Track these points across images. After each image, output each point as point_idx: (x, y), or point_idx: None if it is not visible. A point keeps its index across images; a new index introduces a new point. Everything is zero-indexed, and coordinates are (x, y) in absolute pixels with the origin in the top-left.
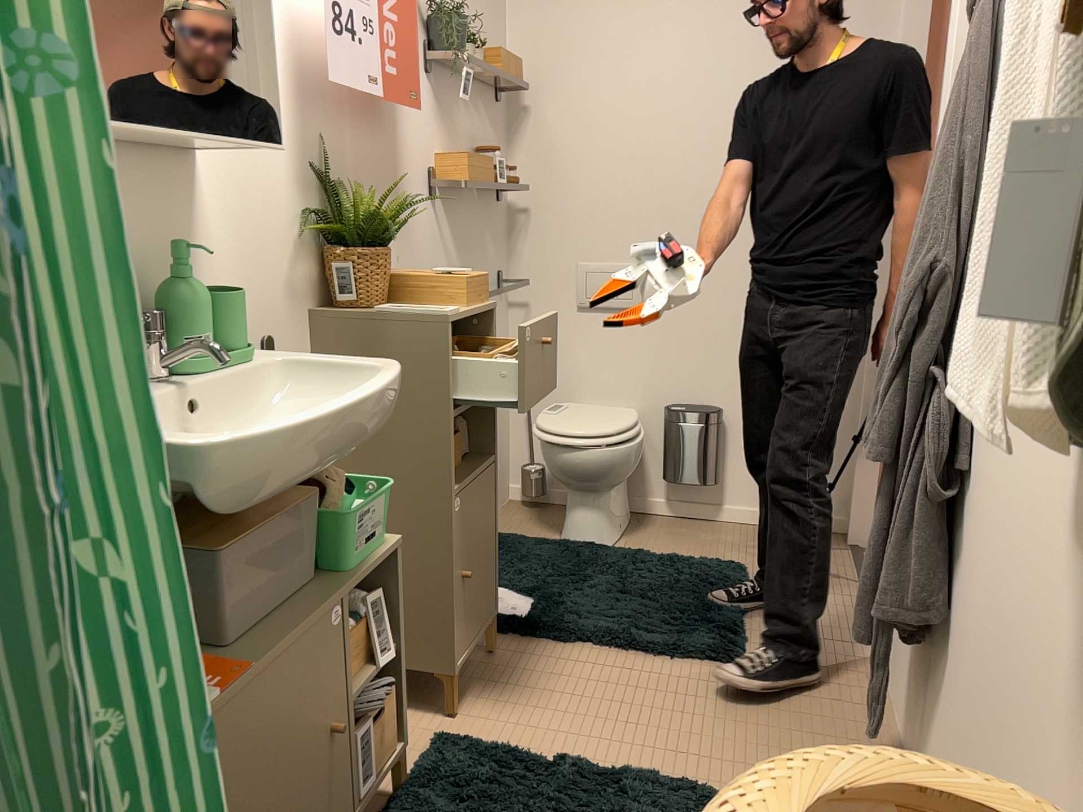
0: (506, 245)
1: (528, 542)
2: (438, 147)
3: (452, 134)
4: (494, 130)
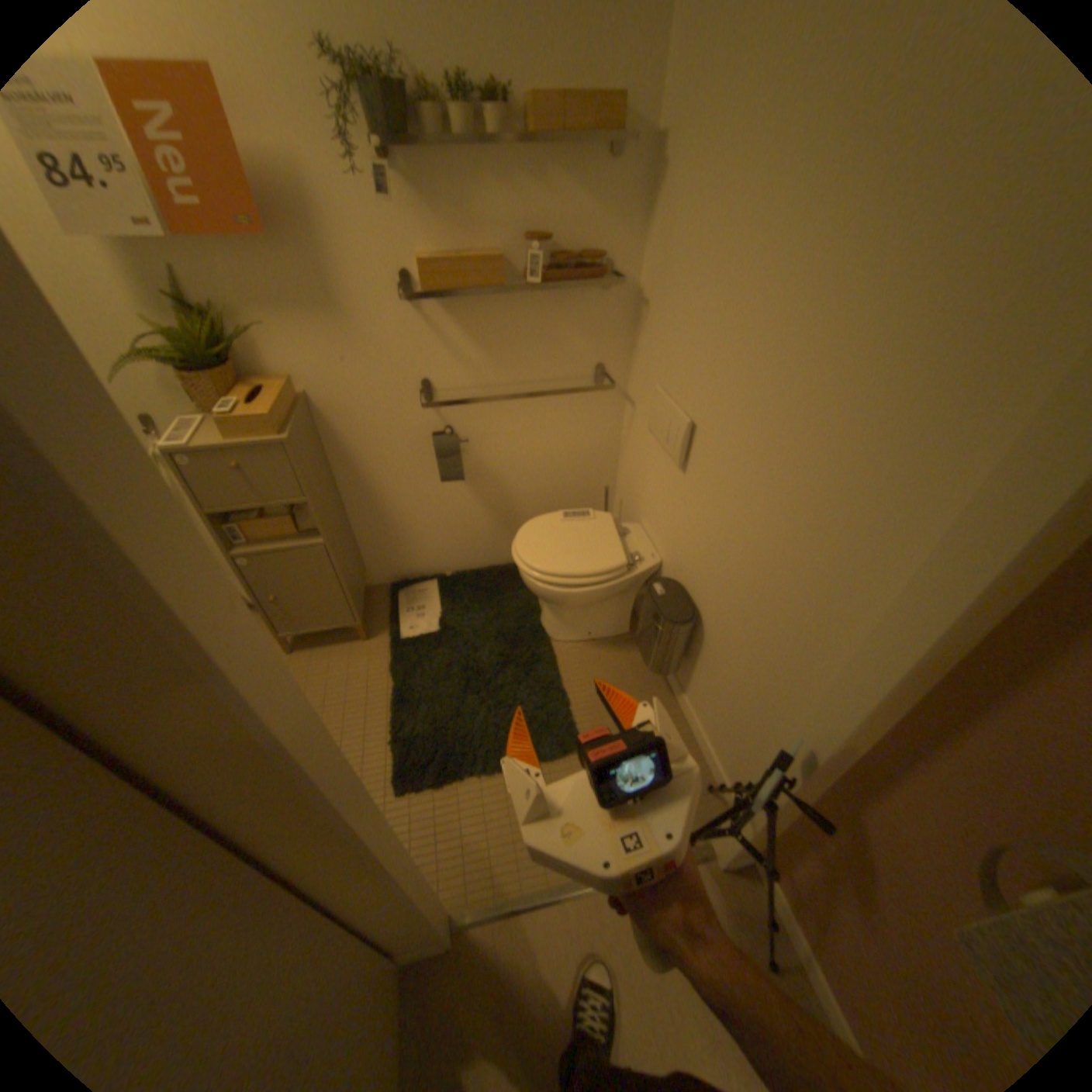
0: (621, 332)
1: (520, 591)
2: (416, 239)
3: (456, 216)
4: (598, 189)
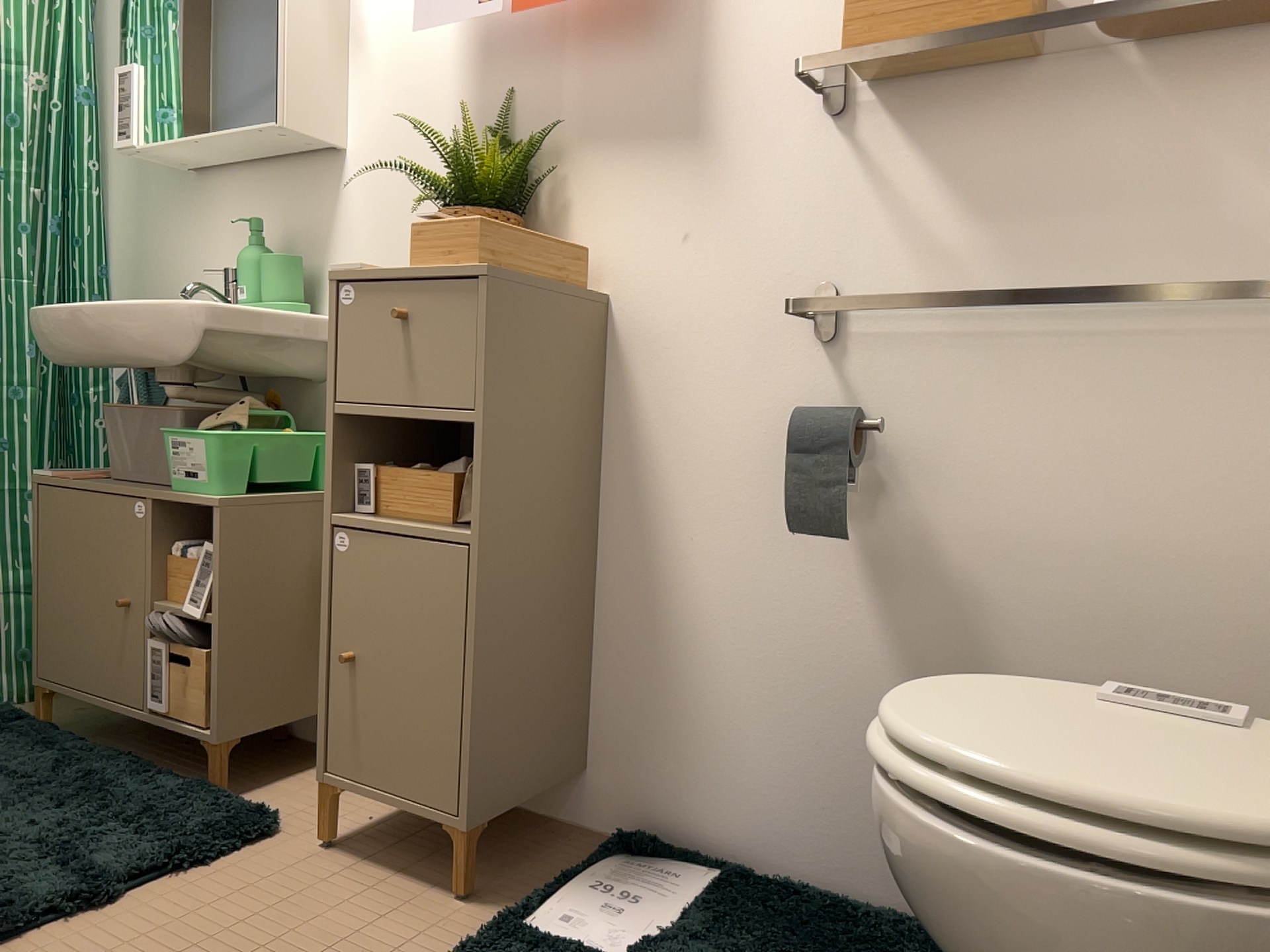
0: None
1: None
2: None
3: None
4: None
